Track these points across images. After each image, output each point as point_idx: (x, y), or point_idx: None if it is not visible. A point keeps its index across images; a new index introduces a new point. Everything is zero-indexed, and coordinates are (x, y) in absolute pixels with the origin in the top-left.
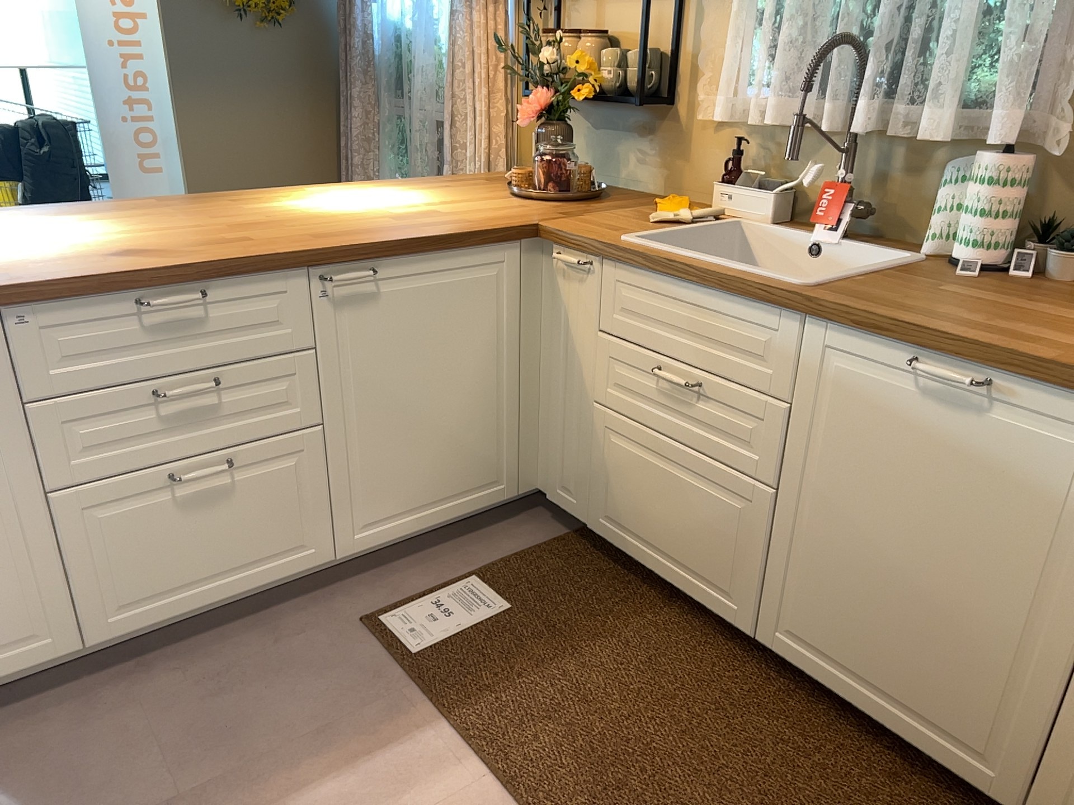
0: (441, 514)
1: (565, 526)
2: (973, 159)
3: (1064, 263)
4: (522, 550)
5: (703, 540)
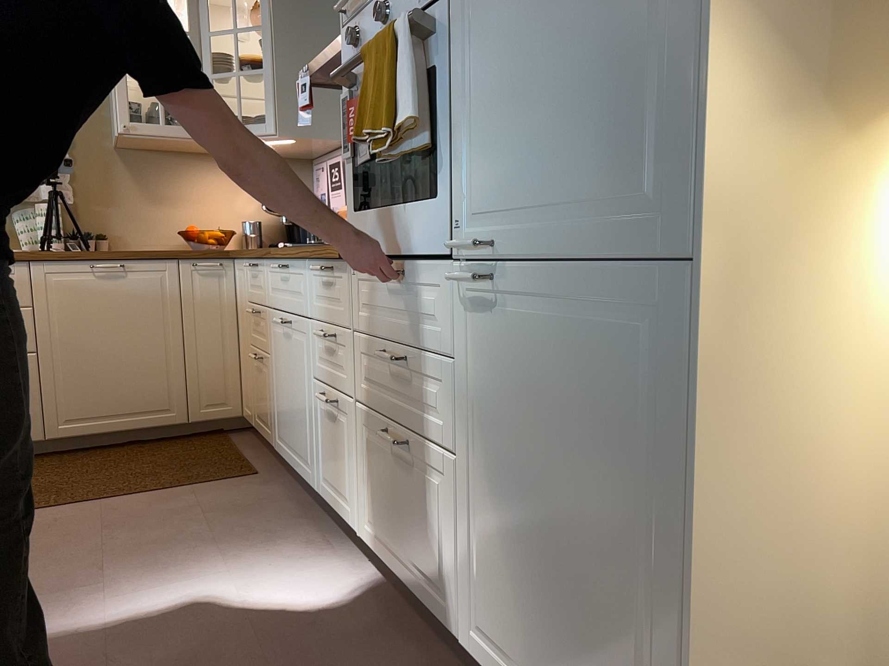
0: None
1: None
2: (36, 206)
3: (91, 243)
4: None
5: None
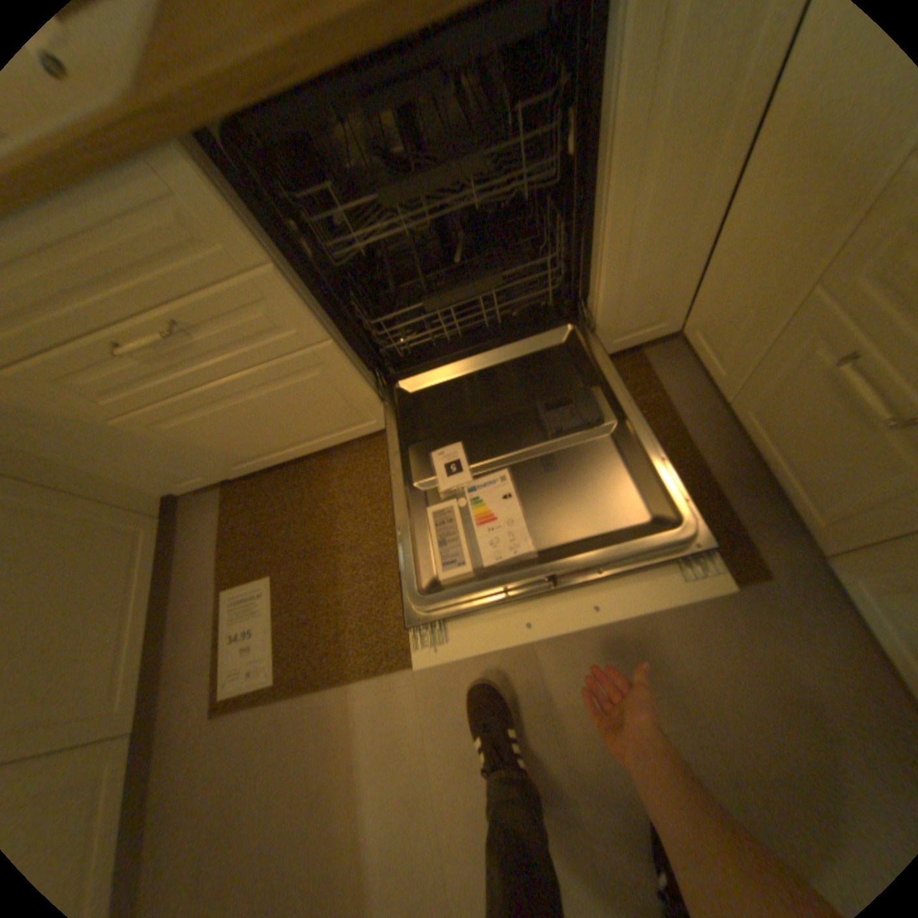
0: (137, 605)
1: (211, 489)
2: None
3: None
4: (215, 537)
5: (315, 414)
